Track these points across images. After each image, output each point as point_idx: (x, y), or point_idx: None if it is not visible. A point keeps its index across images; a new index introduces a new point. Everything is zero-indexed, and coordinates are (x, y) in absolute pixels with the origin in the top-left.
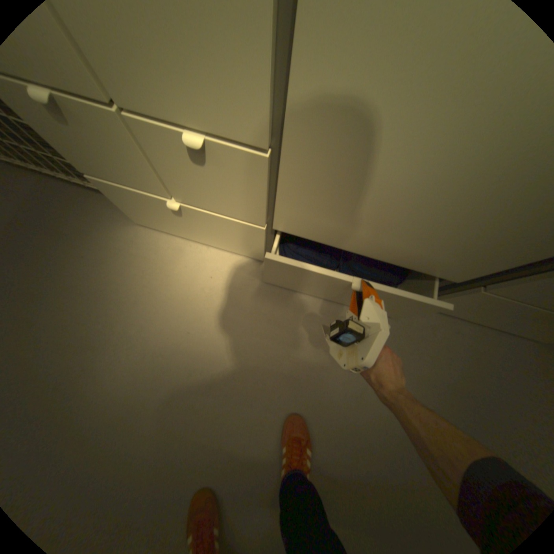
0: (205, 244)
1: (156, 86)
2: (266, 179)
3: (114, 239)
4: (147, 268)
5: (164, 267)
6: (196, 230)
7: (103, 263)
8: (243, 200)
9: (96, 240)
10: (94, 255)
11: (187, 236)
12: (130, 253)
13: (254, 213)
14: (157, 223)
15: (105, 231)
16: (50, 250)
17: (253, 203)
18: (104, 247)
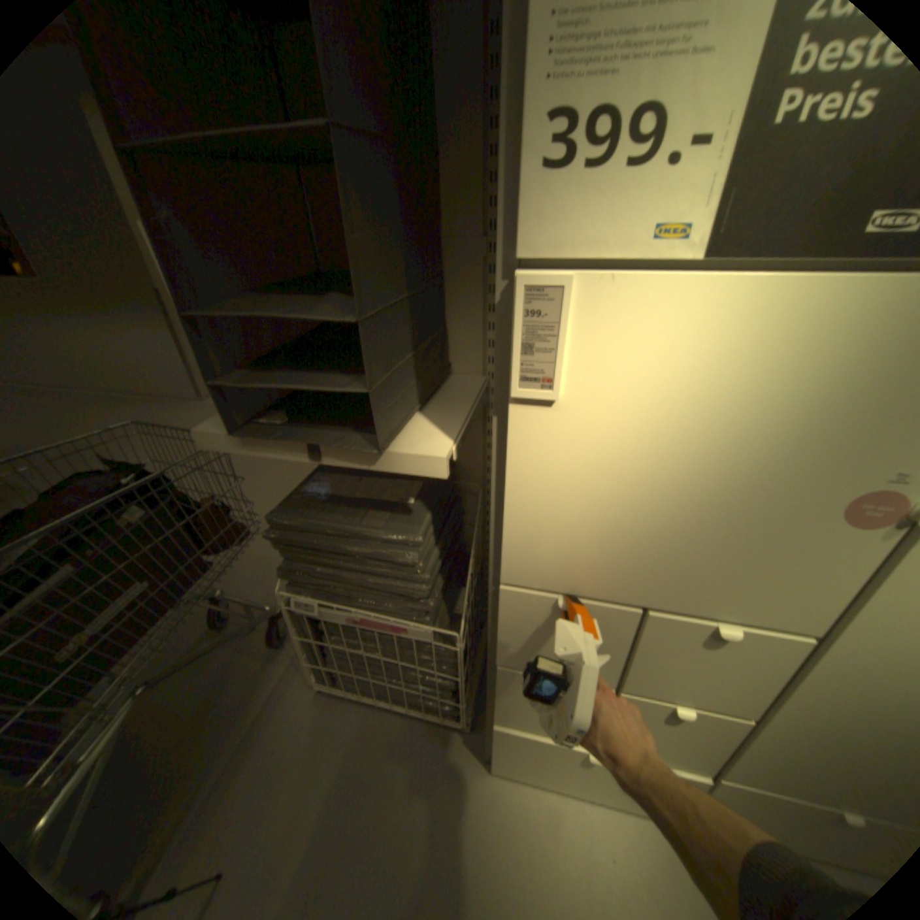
0: (587, 799)
1: (676, 689)
2: (740, 739)
3: (465, 800)
4: (519, 852)
5: (543, 847)
6: (594, 781)
7: (458, 847)
8: (701, 754)
9: (443, 804)
10: (445, 833)
11: (568, 788)
12: (491, 825)
13: (707, 766)
14: (534, 772)
15: (453, 788)
16: (386, 829)
17: (713, 757)
18: (455, 816)
